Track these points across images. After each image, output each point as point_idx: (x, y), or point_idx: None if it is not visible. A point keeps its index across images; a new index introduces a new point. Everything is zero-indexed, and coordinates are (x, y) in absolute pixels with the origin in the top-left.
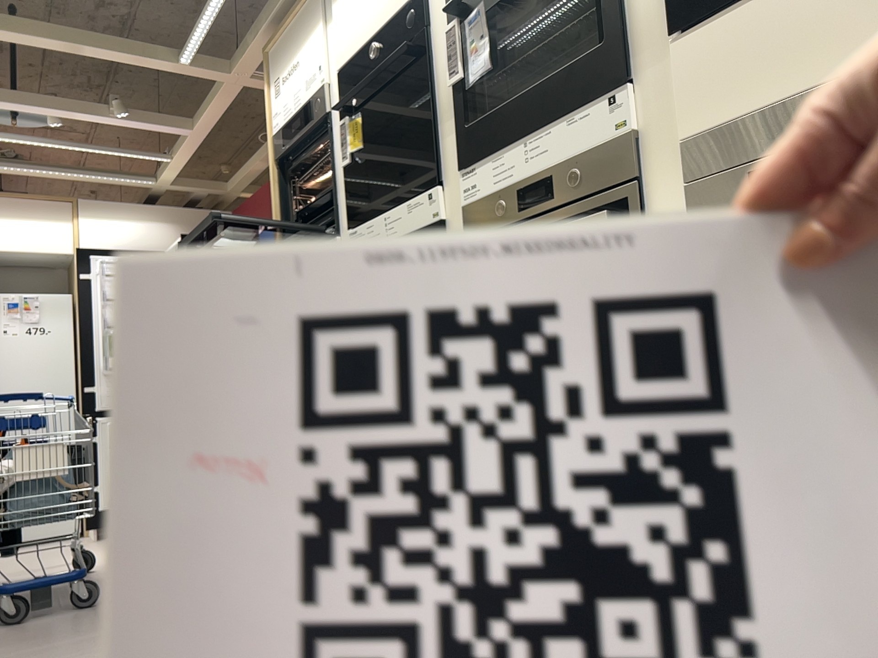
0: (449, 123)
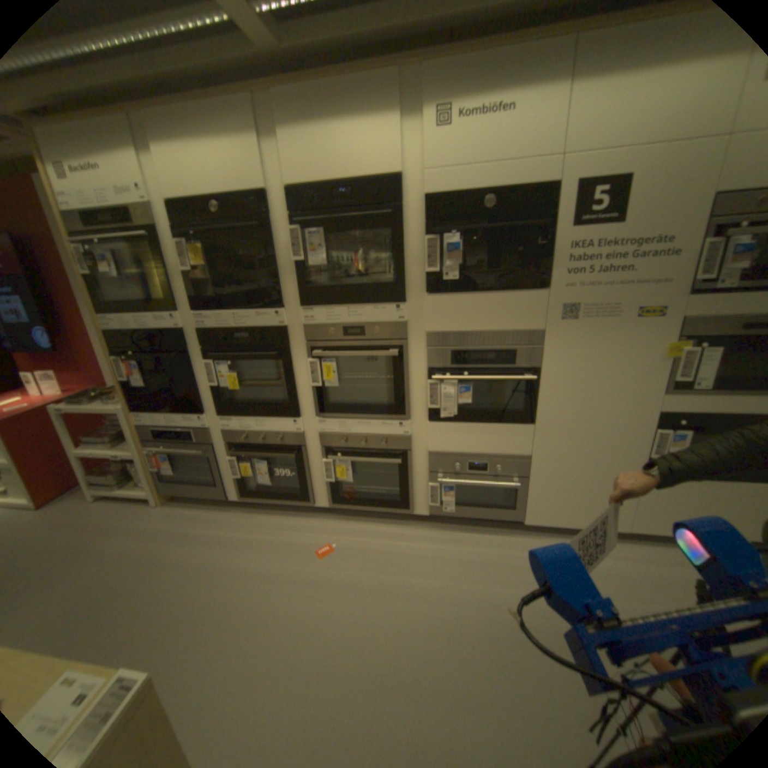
0: (289, 278)
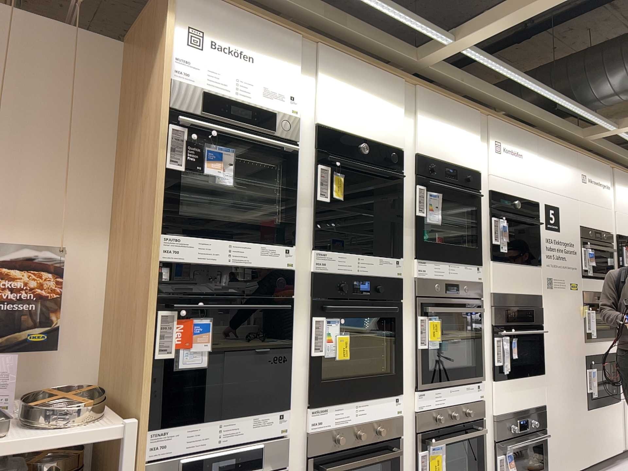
0: (408, 229)
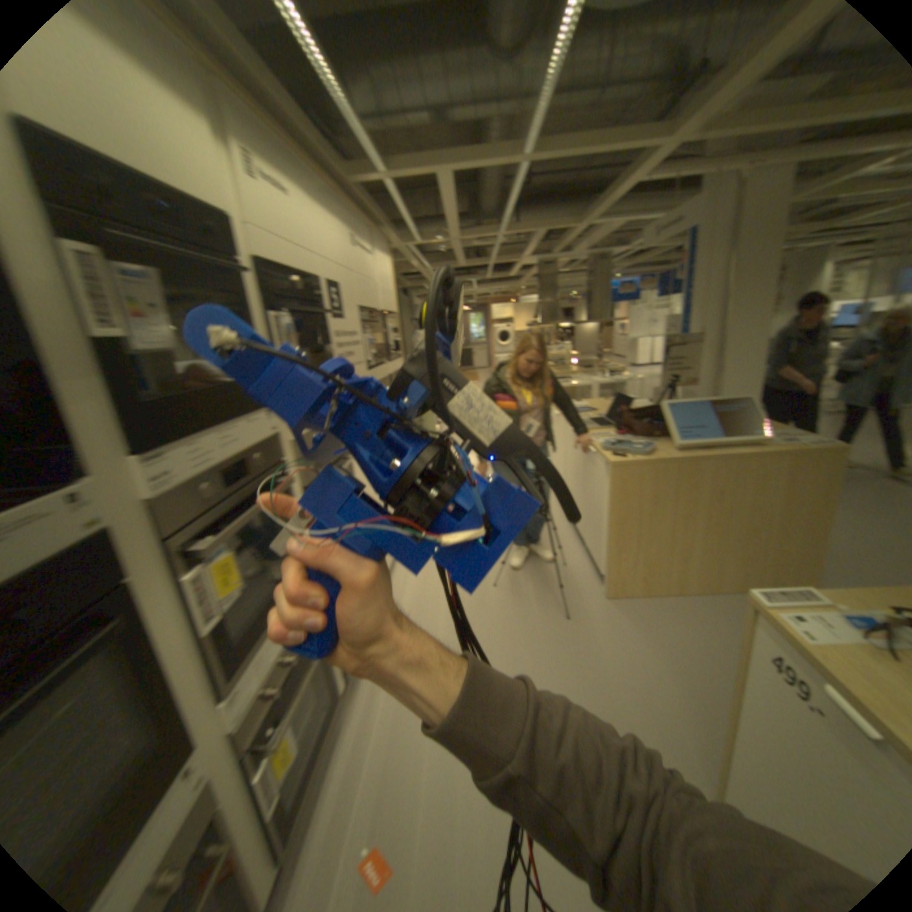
0: (86, 385)
